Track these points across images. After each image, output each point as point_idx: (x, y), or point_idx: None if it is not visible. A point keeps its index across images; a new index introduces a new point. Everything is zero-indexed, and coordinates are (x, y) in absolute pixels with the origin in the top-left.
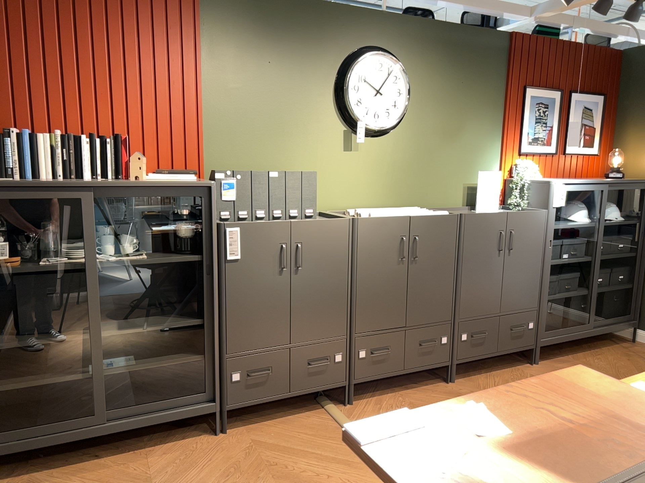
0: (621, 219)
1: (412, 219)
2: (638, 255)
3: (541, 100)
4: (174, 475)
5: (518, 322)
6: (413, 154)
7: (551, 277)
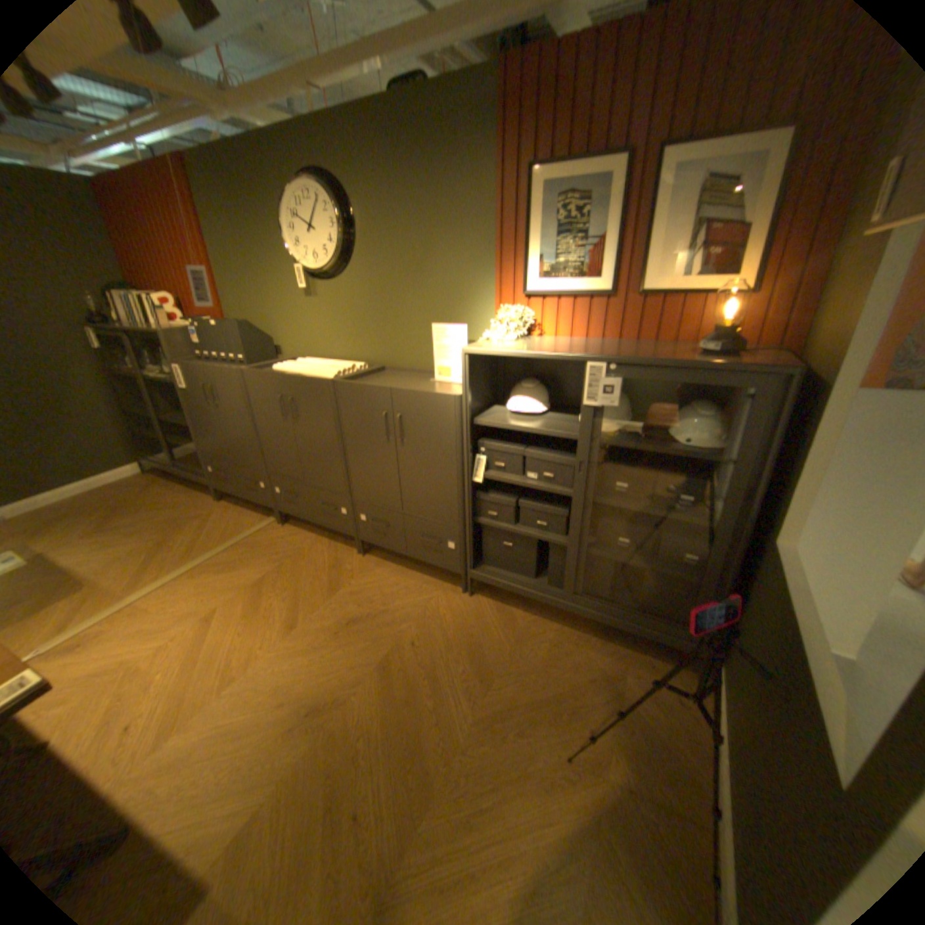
0: (702, 446)
1: (284, 378)
2: (729, 534)
3: (573, 184)
4: (165, 508)
5: (430, 533)
6: (371, 300)
7: (501, 498)
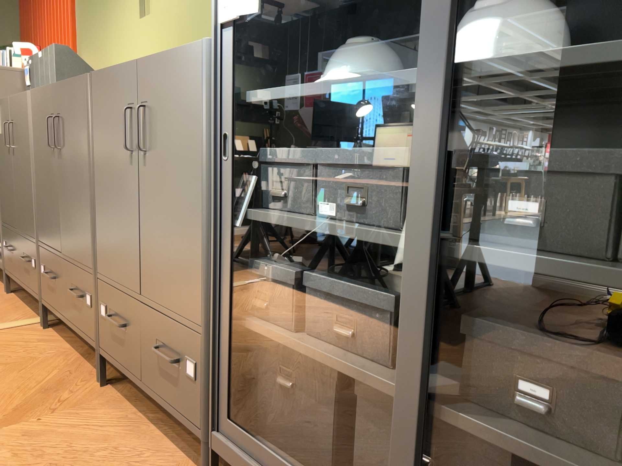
0: None
1: (55, 88)
2: None
3: None
4: None
5: (167, 342)
6: None
7: (278, 267)
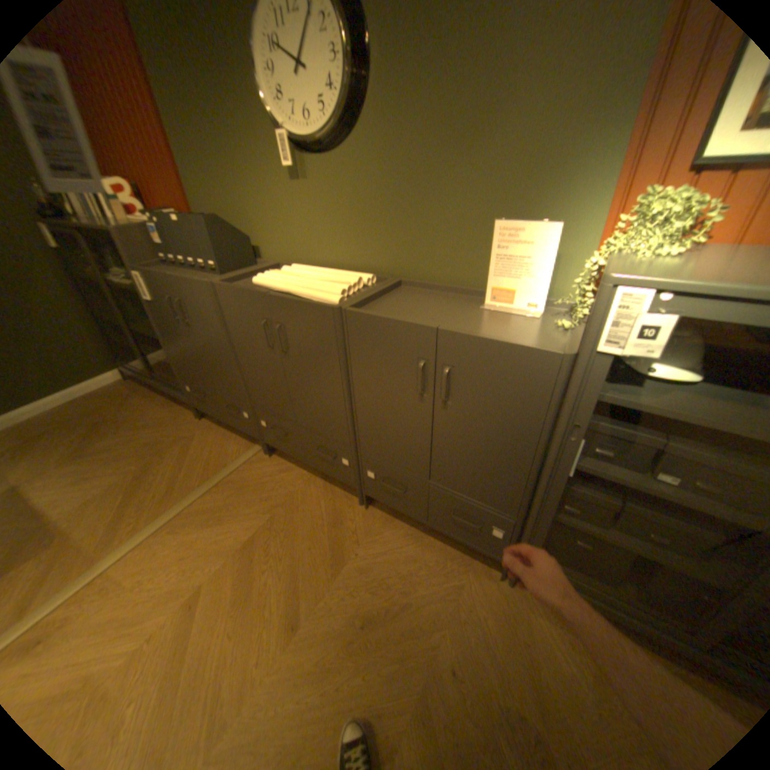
0: None
1: (269, 299)
2: None
3: None
4: (146, 426)
5: (466, 513)
6: (386, 183)
7: (593, 494)
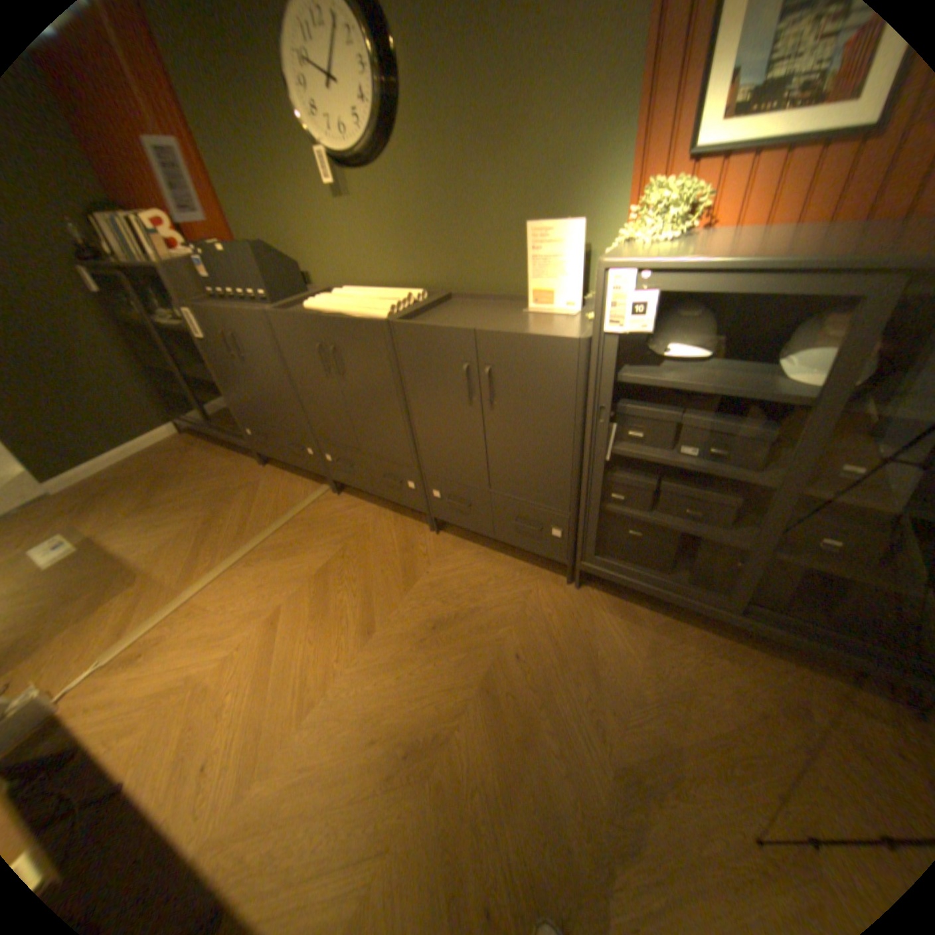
0: None
1: (321, 320)
2: None
3: None
4: (209, 476)
5: (527, 517)
6: (427, 193)
7: (633, 478)
